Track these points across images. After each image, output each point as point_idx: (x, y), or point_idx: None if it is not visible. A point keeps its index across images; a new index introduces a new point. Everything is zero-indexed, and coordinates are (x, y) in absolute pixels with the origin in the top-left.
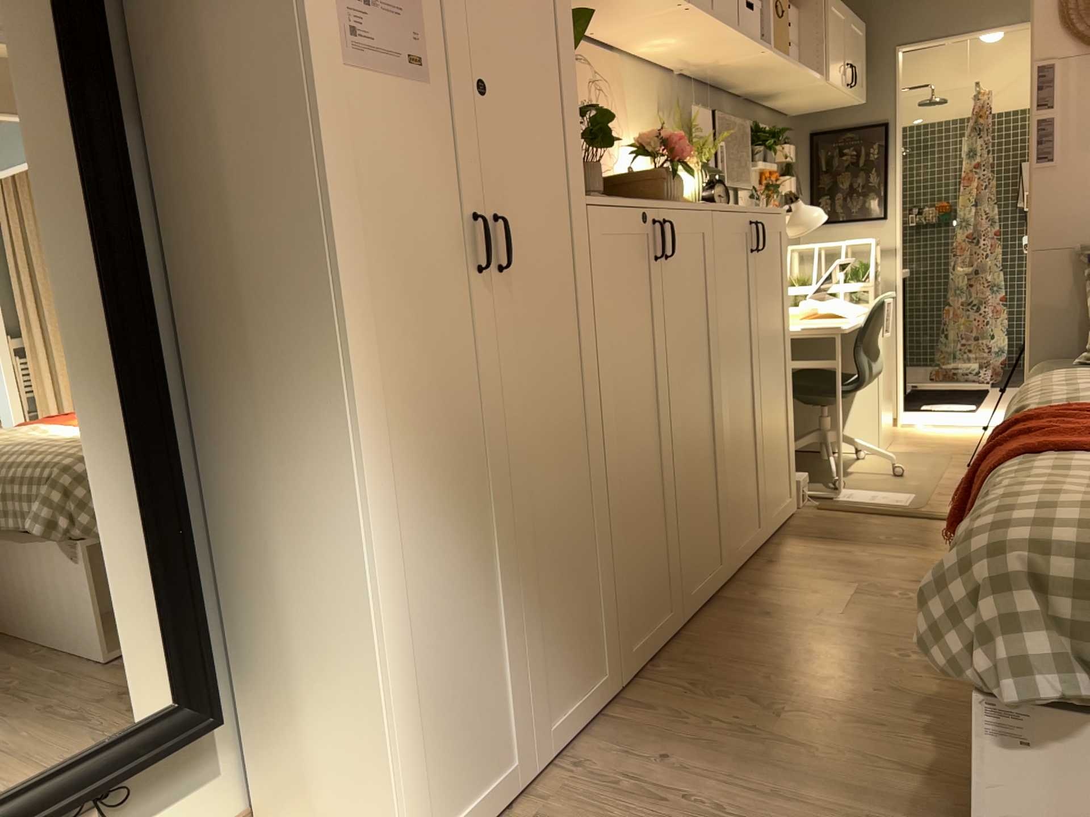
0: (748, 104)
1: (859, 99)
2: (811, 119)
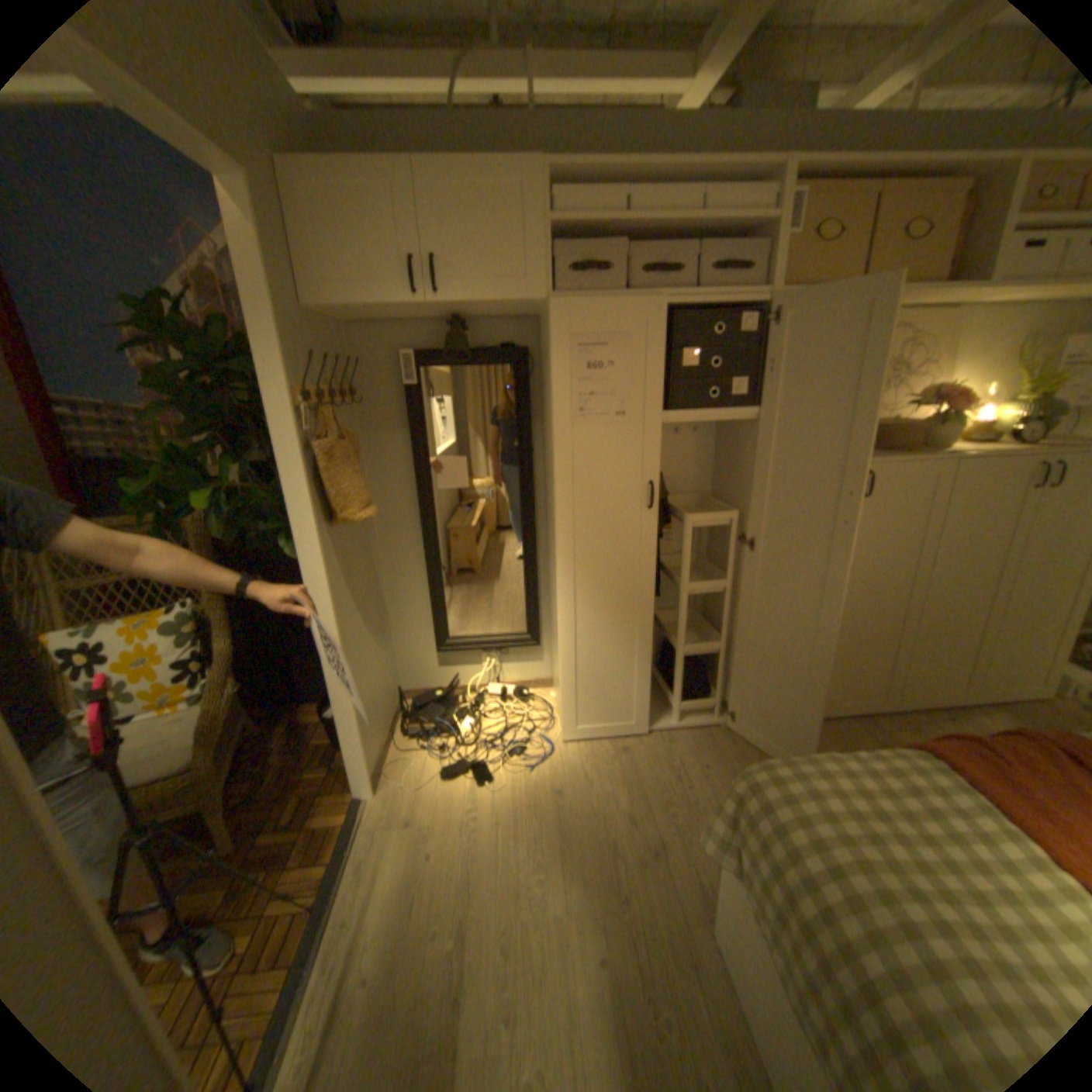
0: None
1: None
2: None
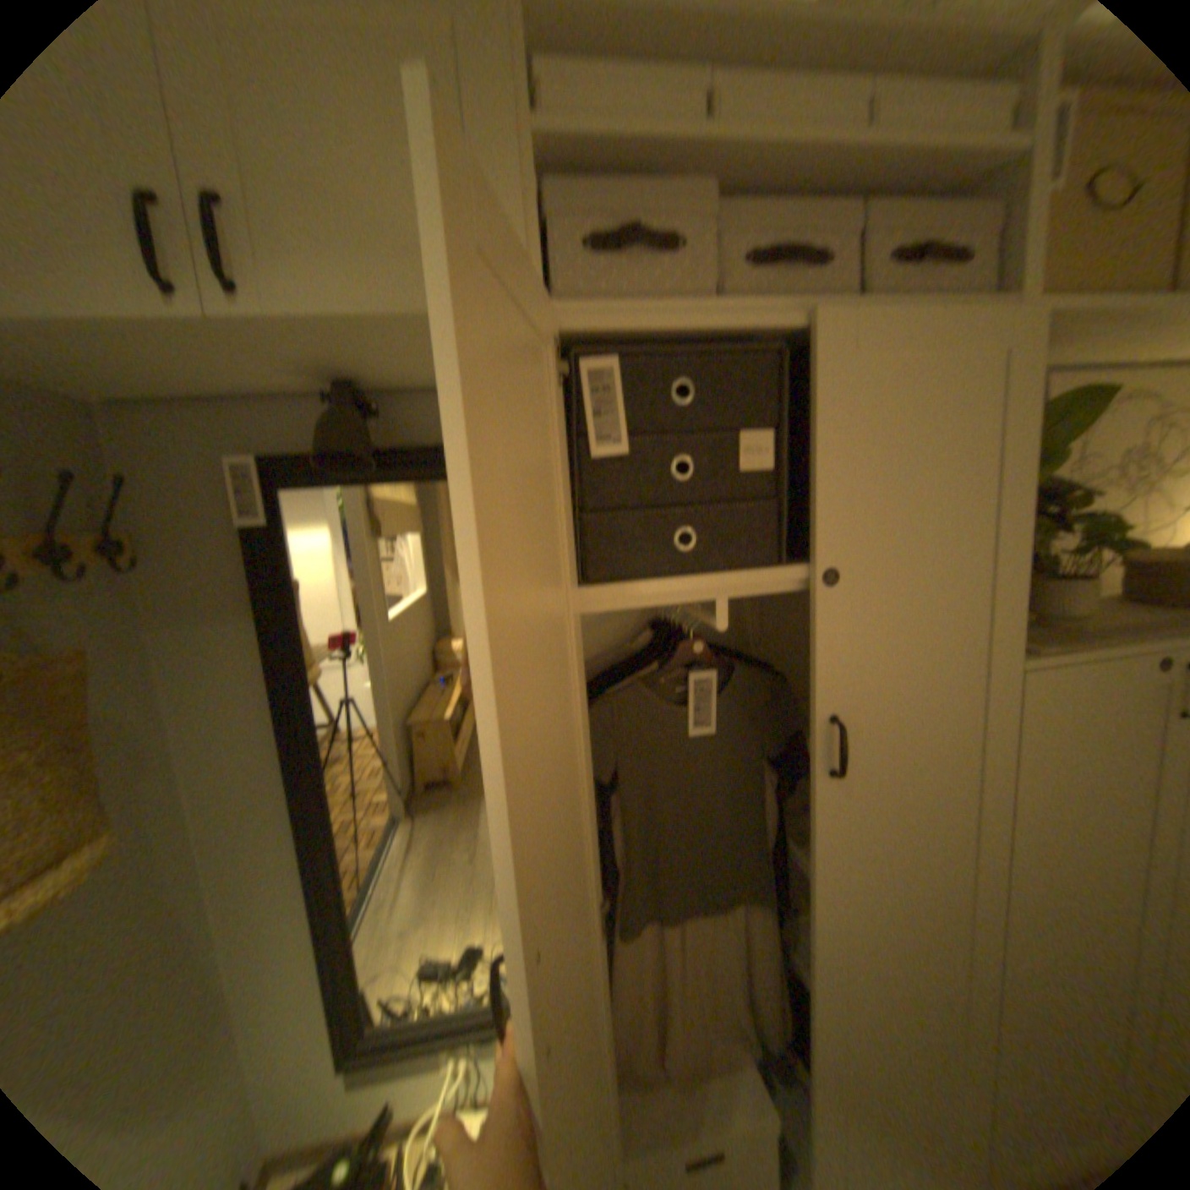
0: None
1: None
2: None
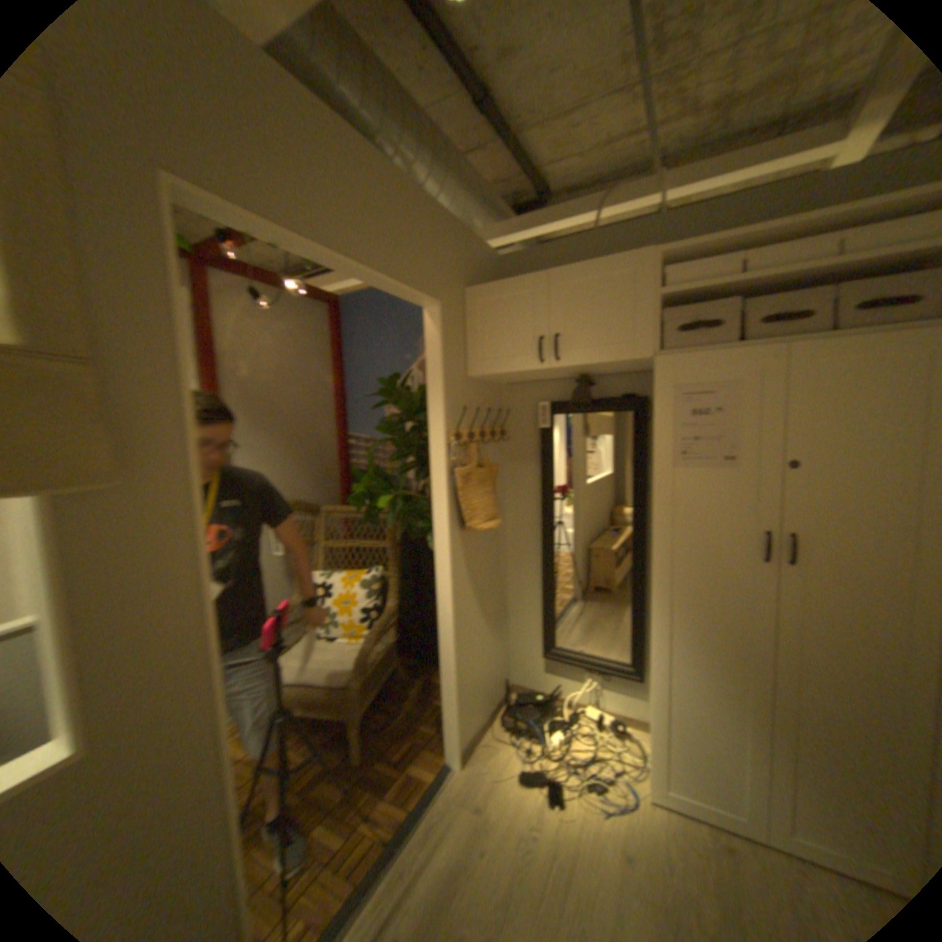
0: None
1: None
2: None
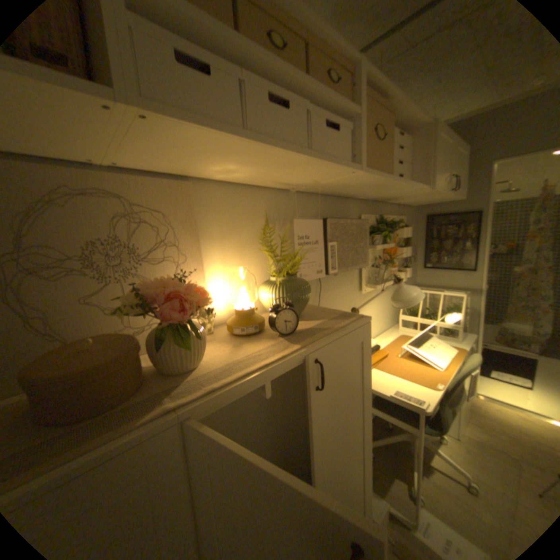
0: (377, 202)
1: (461, 196)
2: (427, 206)
